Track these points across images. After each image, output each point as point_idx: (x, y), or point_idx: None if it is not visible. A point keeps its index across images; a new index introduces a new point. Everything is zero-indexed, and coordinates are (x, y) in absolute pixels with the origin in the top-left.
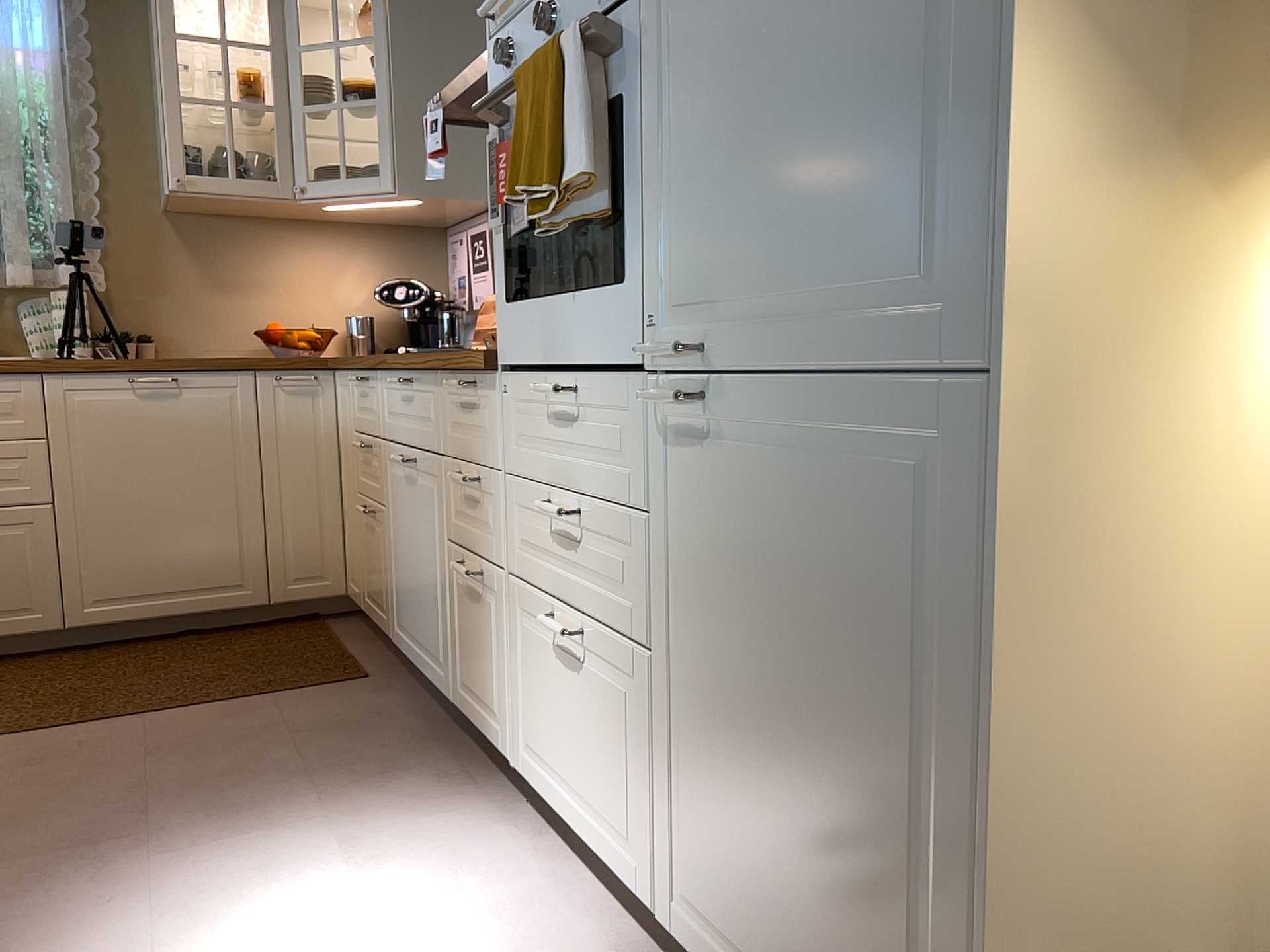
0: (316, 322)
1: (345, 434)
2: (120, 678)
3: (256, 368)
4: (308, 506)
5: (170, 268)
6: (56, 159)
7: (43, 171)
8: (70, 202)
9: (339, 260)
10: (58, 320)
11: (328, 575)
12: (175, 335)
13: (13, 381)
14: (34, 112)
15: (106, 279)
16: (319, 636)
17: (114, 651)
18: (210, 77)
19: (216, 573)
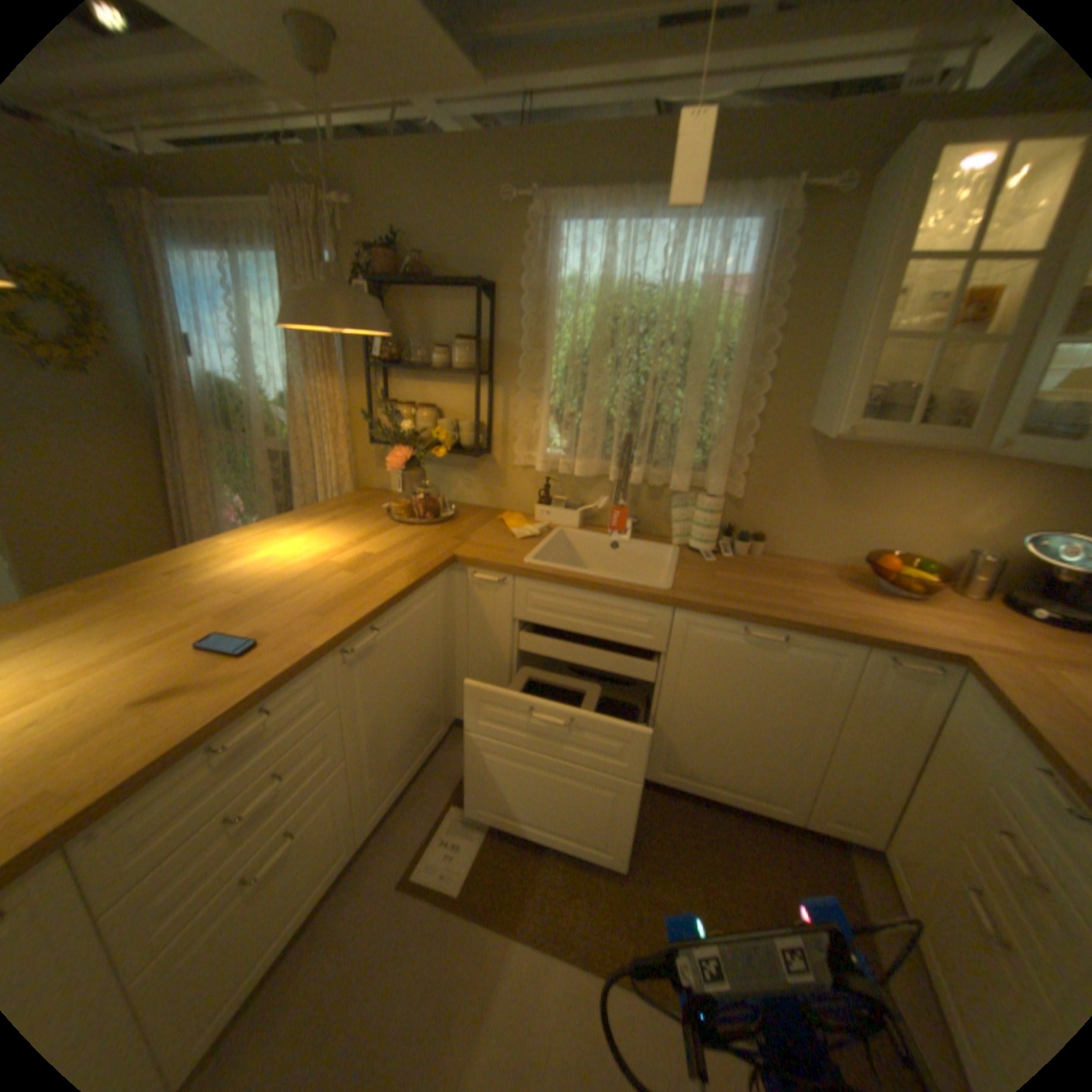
0: (931, 546)
1: (964, 755)
2: (673, 880)
3: (878, 649)
4: (881, 777)
5: (801, 479)
6: (734, 384)
7: (720, 394)
8: (734, 420)
9: (987, 488)
10: (699, 520)
11: (875, 835)
12: (786, 536)
13: (653, 608)
14: (726, 341)
15: (744, 488)
16: (851, 904)
17: (673, 807)
18: (932, 299)
19: (770, 793)
